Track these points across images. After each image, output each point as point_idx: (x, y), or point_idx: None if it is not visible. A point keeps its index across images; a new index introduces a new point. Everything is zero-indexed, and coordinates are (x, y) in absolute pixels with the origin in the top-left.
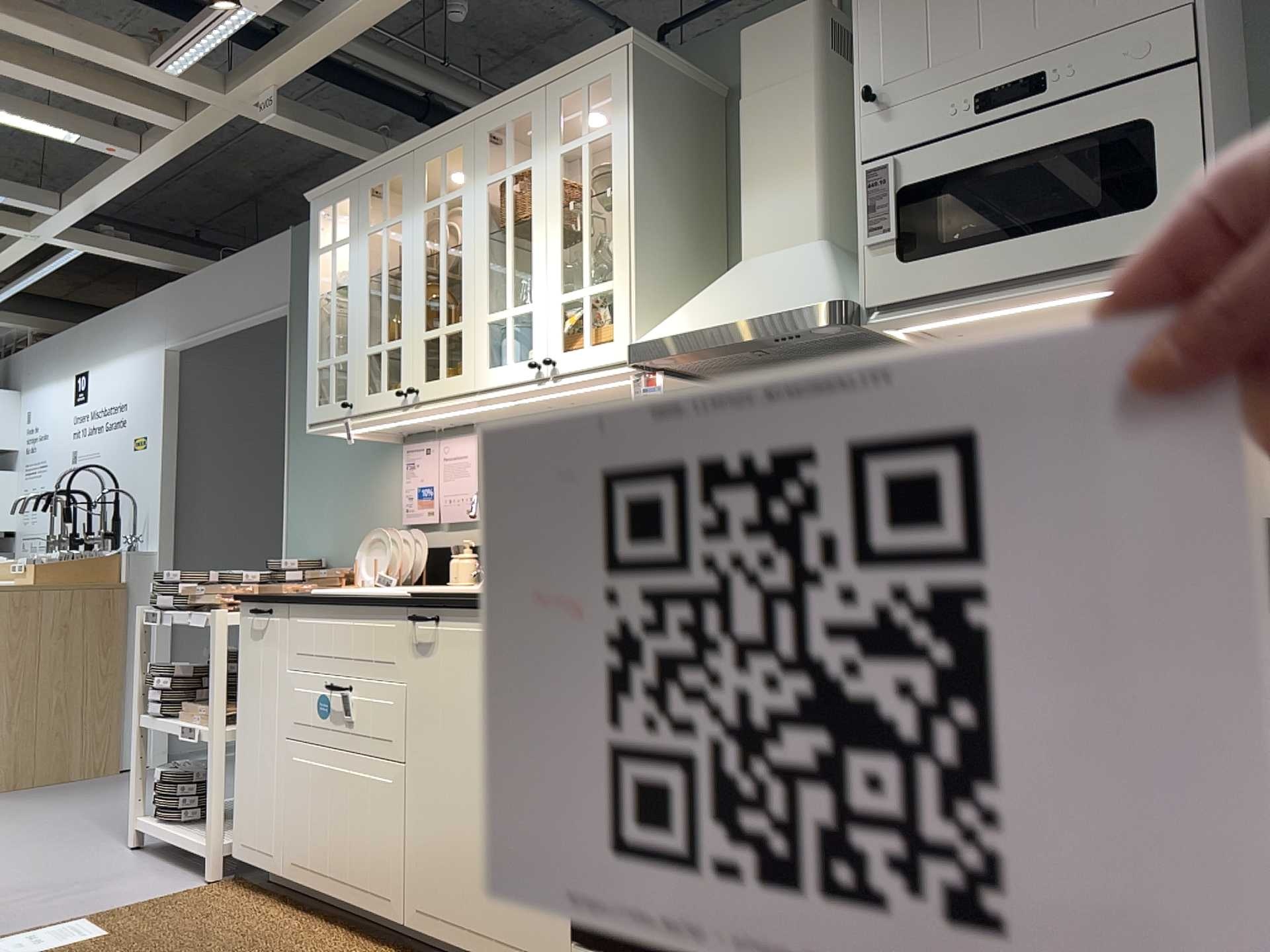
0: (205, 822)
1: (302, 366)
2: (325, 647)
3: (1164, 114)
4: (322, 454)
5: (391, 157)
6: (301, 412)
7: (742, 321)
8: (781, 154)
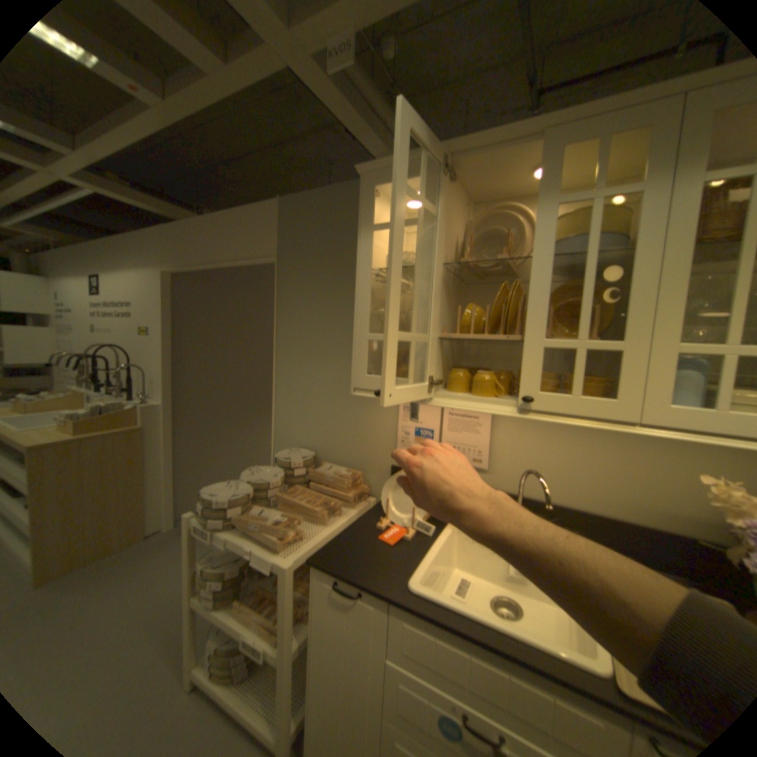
0: (252, 679)
1: (288, 306)
2: (454, 675)
3: None
4: (309, 376)
5: (502, 131)
6: (287, 340)
7: None
8: None
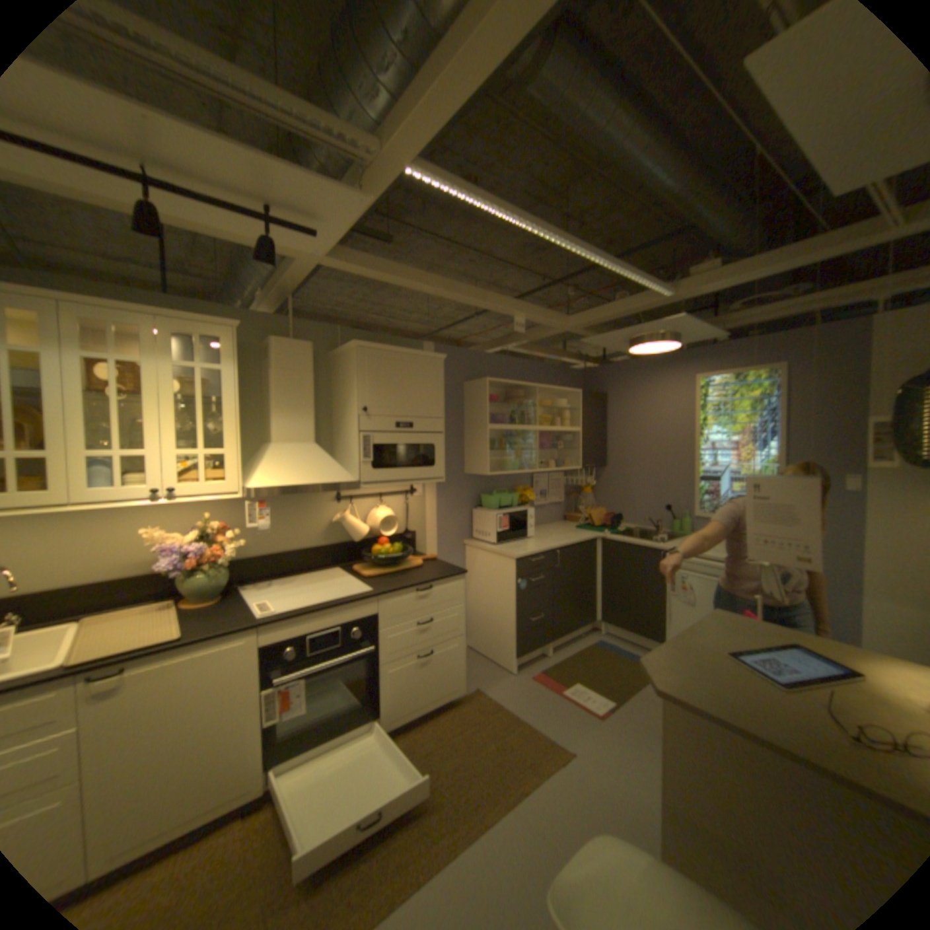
0: None
1: None
2: None
3: (439, 444)
4: None
5: None
6: None
7: (320, 484)
8: (299, 402)
